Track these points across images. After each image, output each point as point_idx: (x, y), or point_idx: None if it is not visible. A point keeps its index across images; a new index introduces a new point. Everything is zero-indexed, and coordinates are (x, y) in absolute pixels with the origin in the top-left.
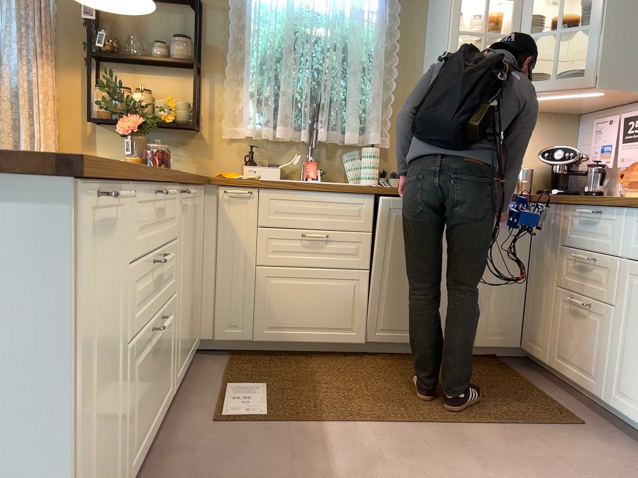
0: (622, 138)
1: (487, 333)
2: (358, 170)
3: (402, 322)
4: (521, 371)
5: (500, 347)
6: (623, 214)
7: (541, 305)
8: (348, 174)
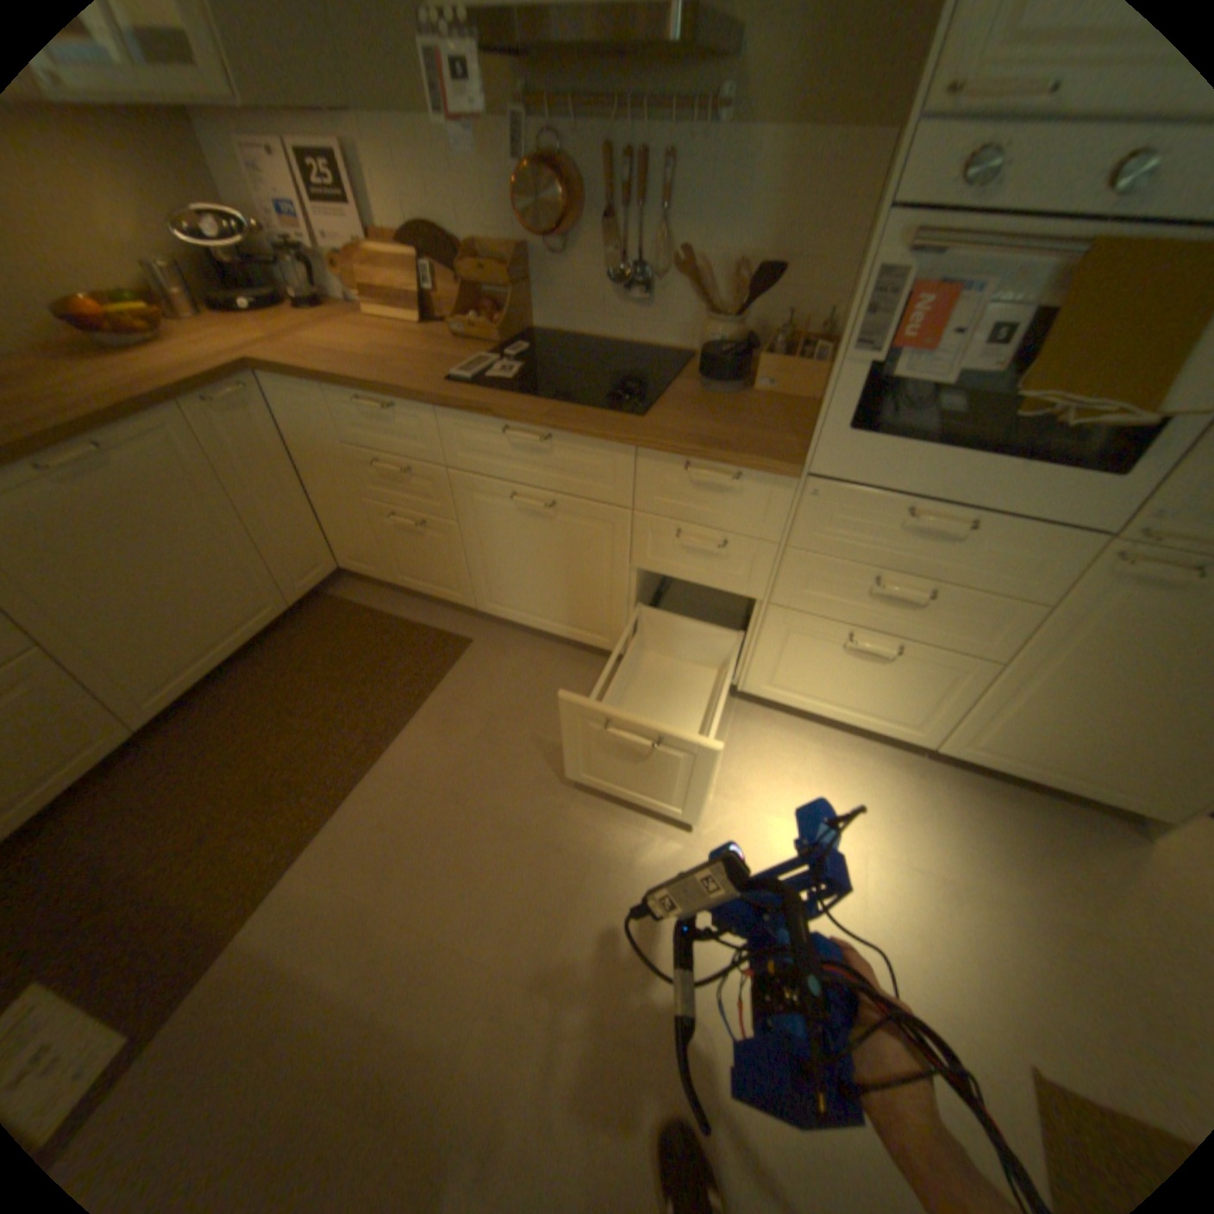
0: (302, 194)
1: (293, 584)
2: None
3: (168, 664)
4: (356, 597)
5: (316, 586)
6: (427, 412)
7: (344, 520)
8: None
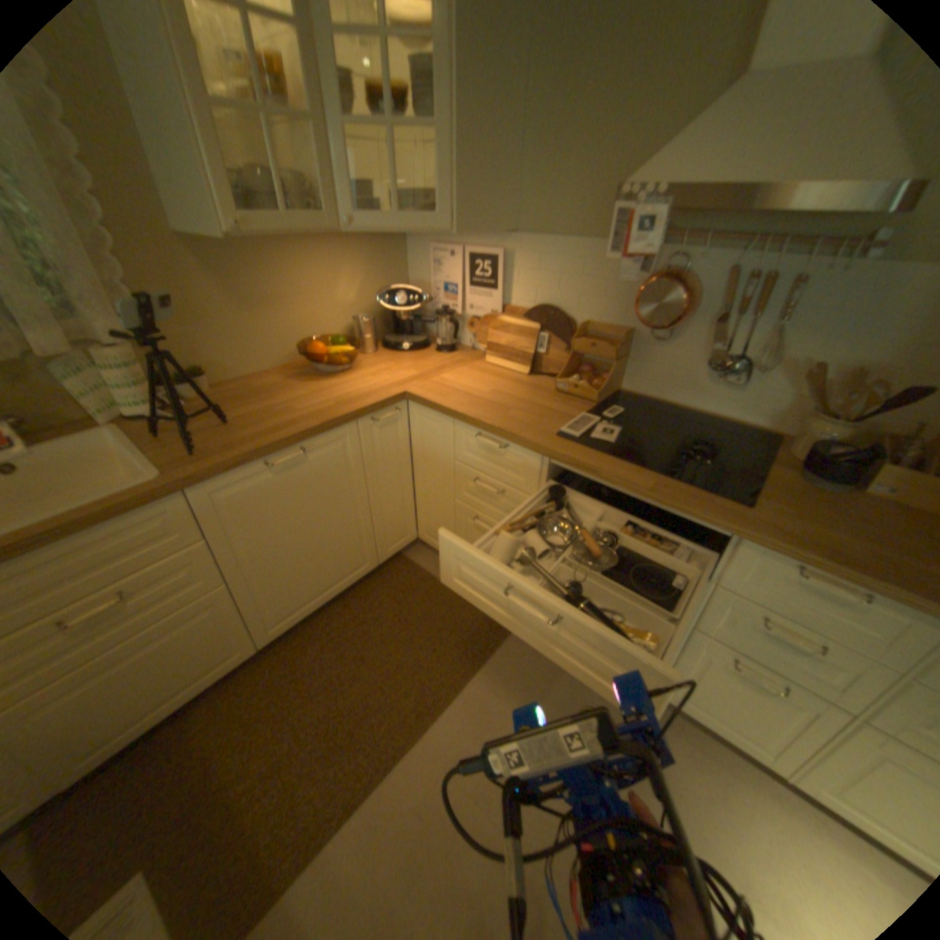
0: (467, 278)
1: (386, 547)
2: (102, 394)
3: (294, 601)
4: (425, 562)
5: (400, 549)
6: (537, 456)
7: (436, 508)
8: (83, 406)
